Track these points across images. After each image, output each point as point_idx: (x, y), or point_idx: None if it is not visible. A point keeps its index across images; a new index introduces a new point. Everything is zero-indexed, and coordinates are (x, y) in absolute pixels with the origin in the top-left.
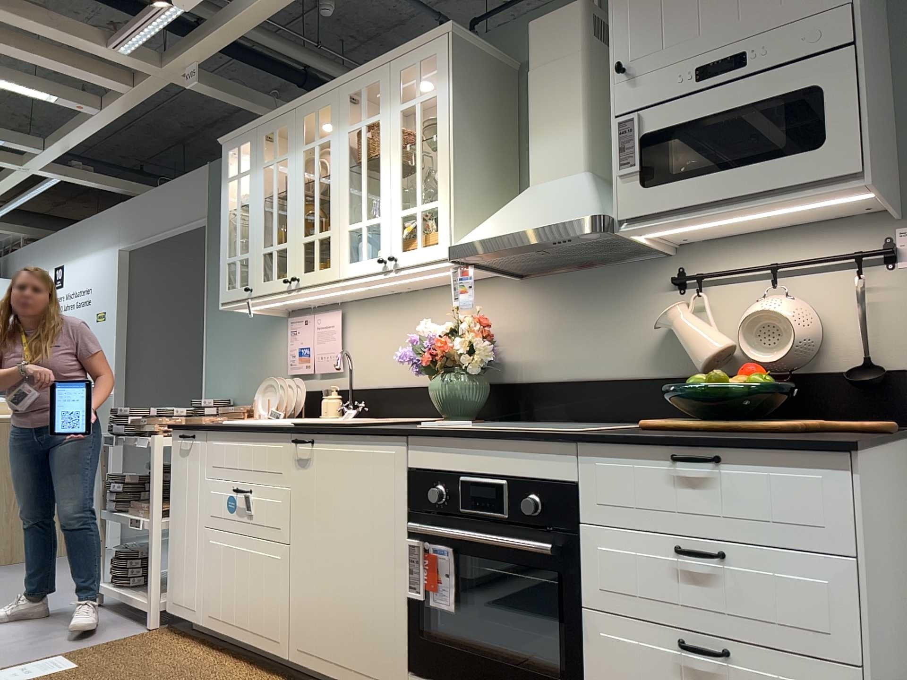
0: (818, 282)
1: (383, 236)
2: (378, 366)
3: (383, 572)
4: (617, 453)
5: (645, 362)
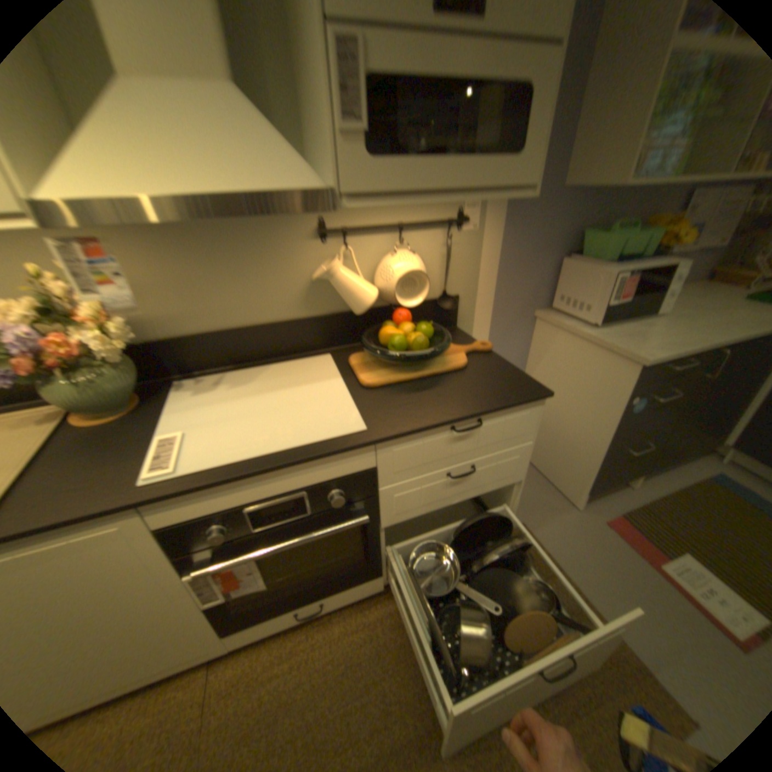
0: (422, 237)
1: None
2: None
3: (152, 612)
4: (409, 437)
5: (296, 304)
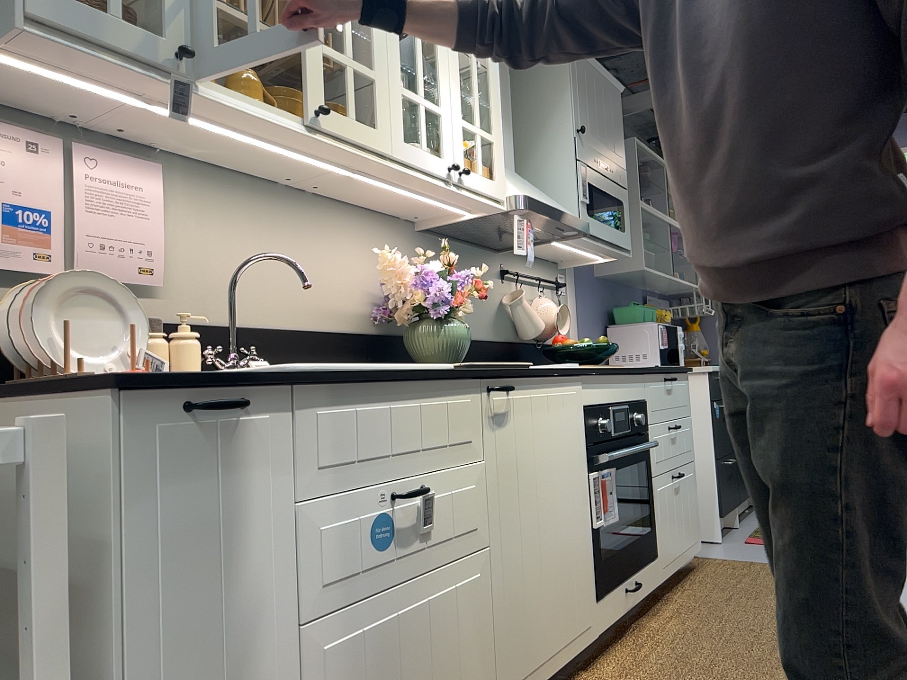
0: (545, 293)
1: (447, 137)
2: (239, 289)
3: (578, 517)
4: (655, 379)
5: (492, 329)
